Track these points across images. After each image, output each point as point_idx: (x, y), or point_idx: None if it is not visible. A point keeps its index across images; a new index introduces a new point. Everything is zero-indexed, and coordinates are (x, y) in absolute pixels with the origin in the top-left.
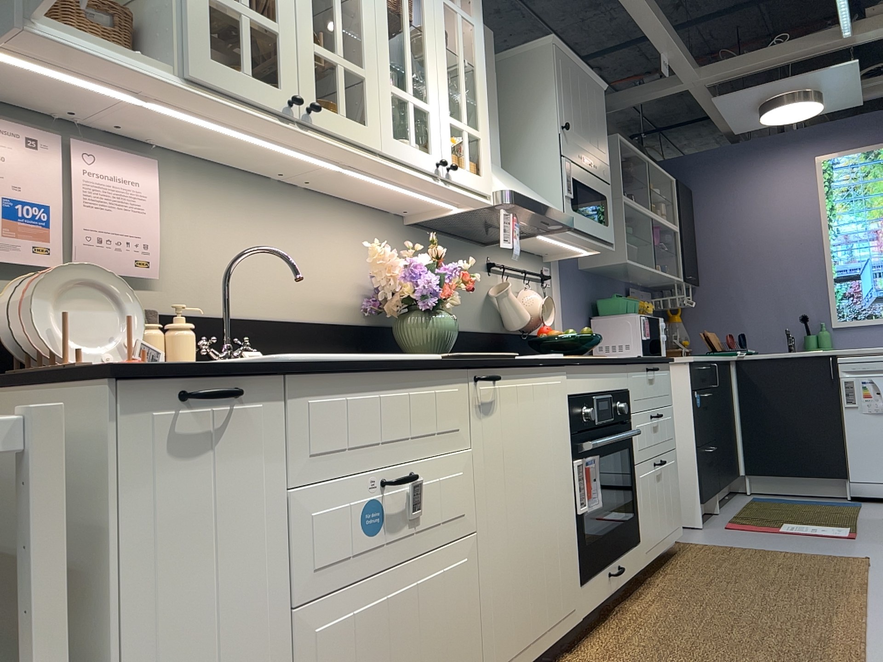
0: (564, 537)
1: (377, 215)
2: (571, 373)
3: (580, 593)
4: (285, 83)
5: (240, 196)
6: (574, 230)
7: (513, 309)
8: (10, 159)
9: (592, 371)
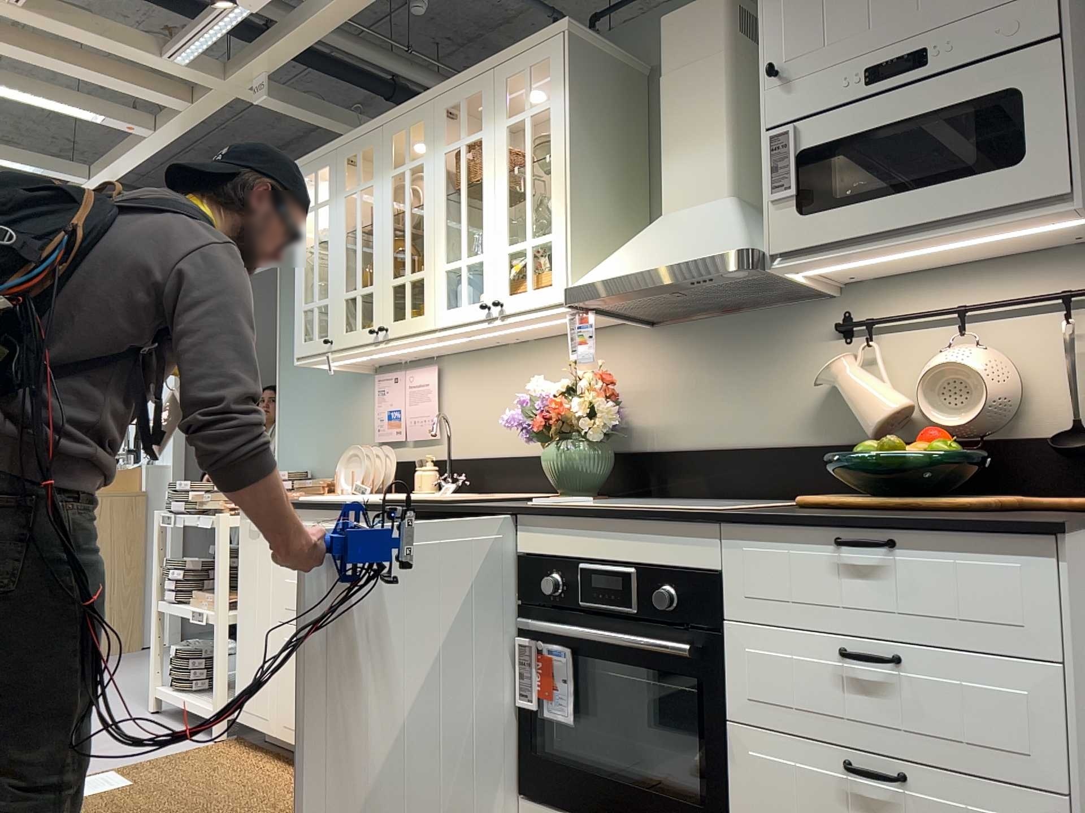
0: (488, 716)
1: (608, 332)
2: (525, 524)
3: (519, 805)
4: (374, 320)
5: (486, 366)
6: (825, 246)
7: (851, 402)
8: (388, 391)
9: (578, 527)
